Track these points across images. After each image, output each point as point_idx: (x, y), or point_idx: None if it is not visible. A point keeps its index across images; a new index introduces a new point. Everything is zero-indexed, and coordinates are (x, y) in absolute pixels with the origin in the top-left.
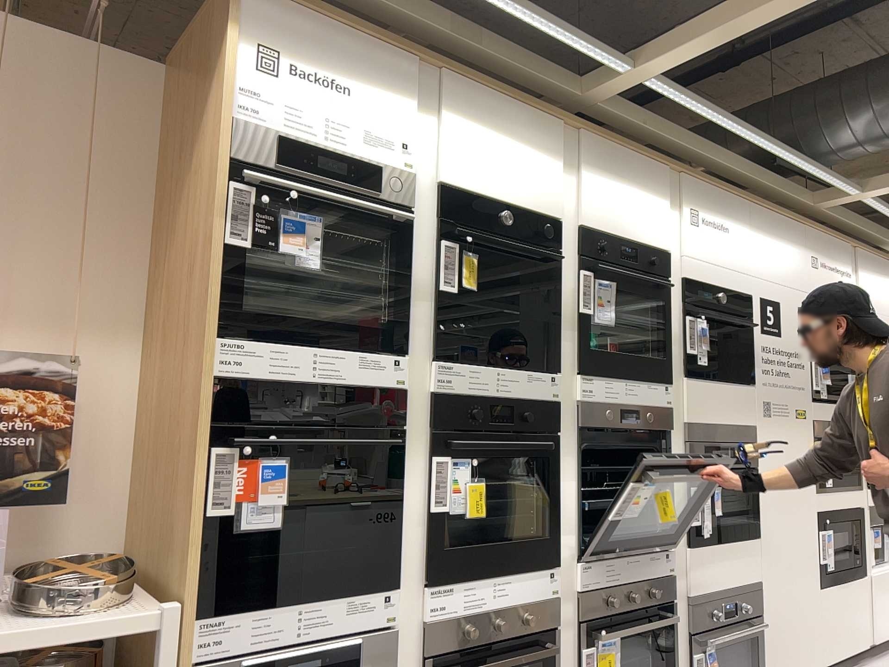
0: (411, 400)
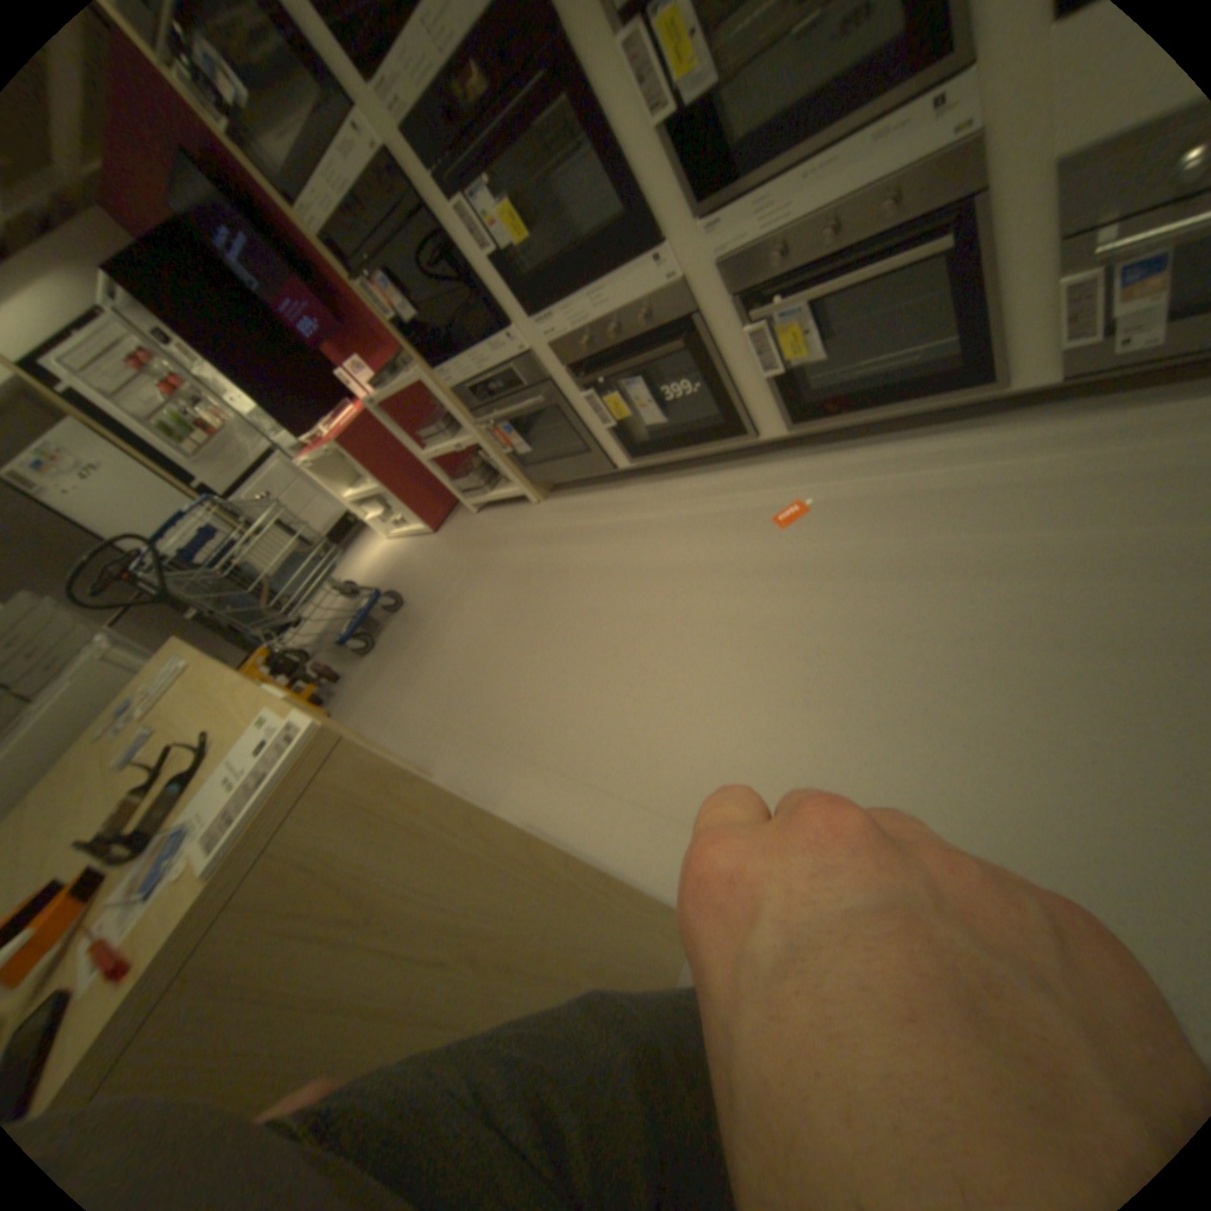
0: (396, 156)
